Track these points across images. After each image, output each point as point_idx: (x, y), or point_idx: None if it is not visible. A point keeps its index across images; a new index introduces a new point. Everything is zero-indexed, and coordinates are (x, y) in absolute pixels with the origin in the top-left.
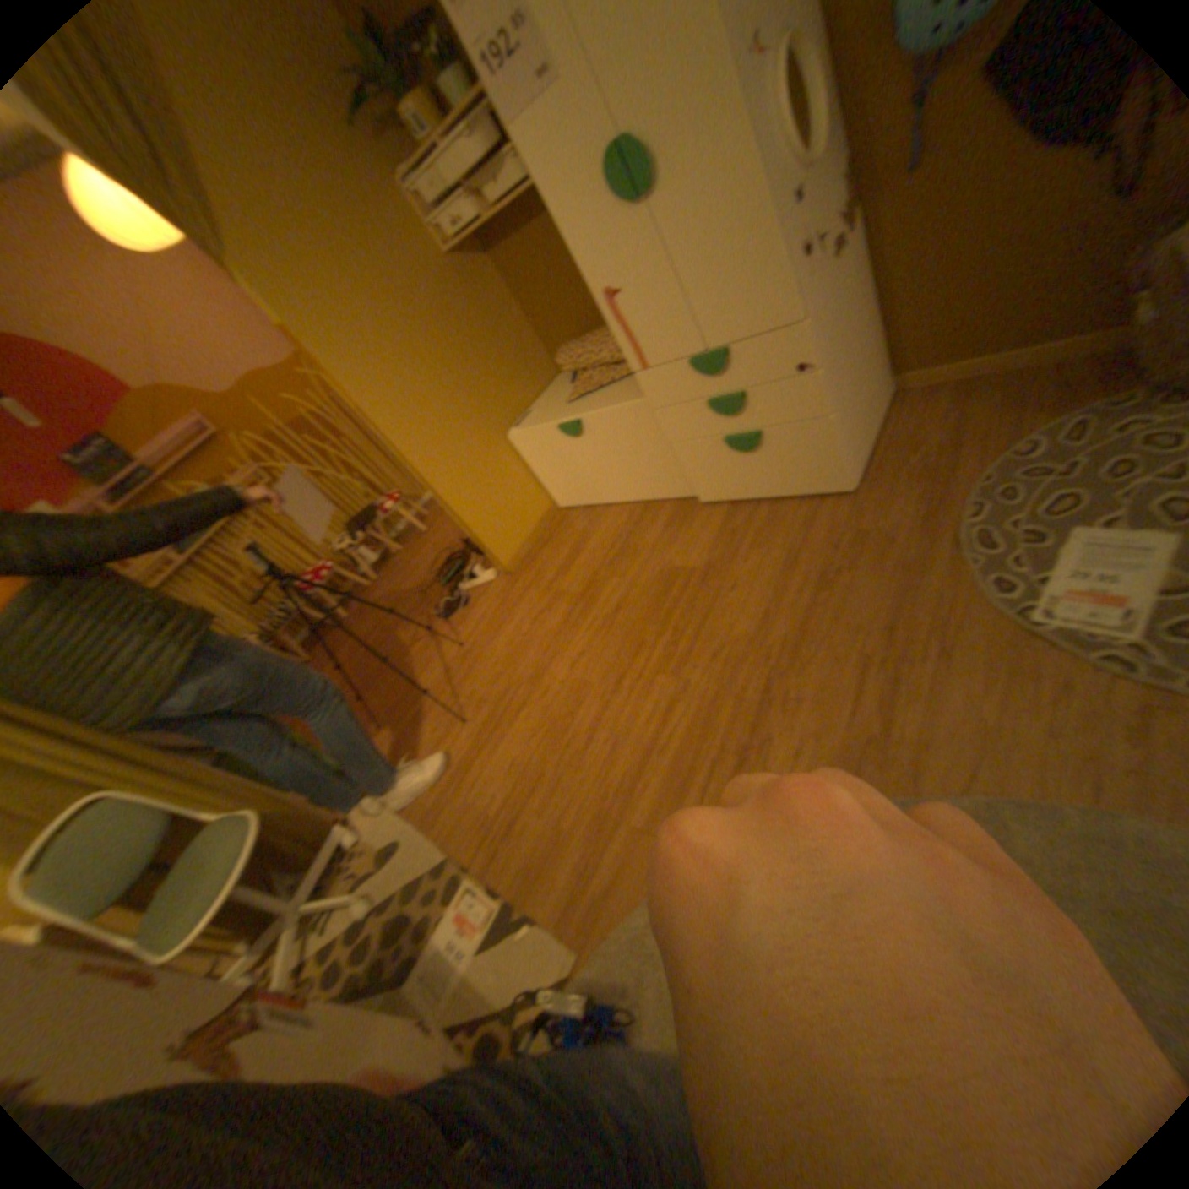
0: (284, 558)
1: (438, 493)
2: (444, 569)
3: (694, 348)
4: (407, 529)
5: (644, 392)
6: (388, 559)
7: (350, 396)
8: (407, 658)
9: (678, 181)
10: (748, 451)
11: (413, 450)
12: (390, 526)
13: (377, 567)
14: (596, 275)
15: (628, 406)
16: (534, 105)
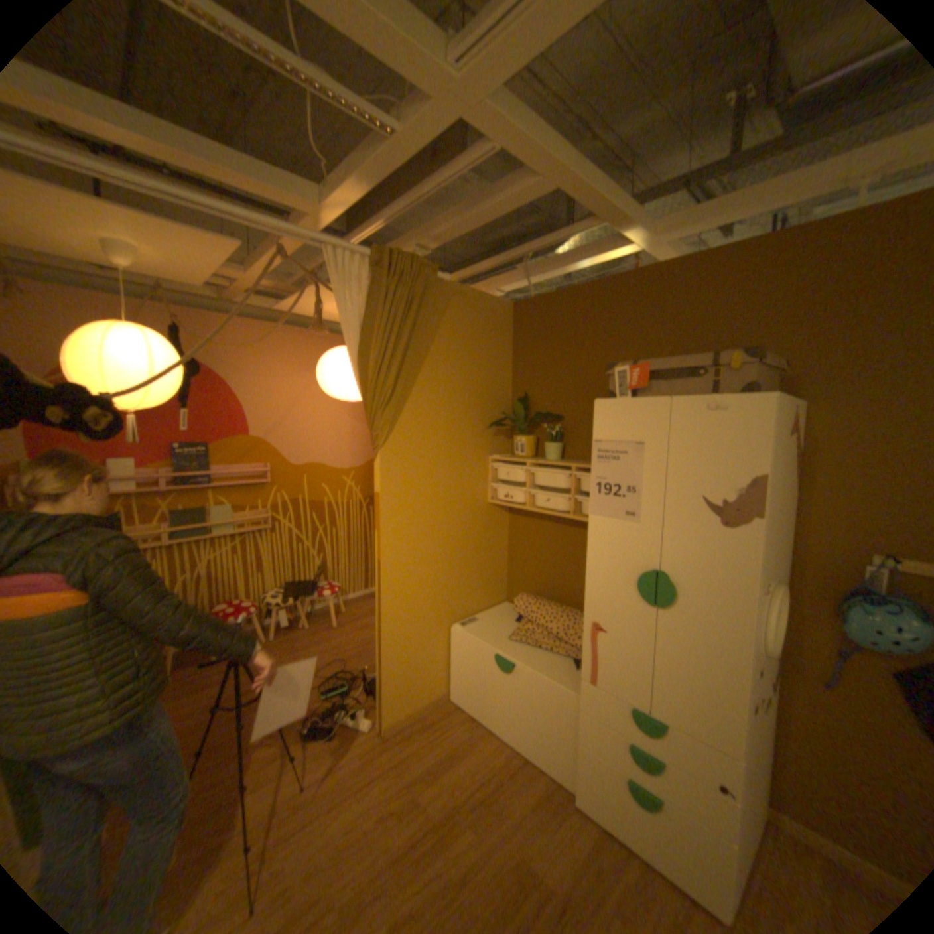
0: (228, 584)
1: (382, 646)
2: (331, 685)
3: (640, 707)
4: (322, 616)
5: (581, 698)
6: (293, 633)
7: (381, 554)
8: (248, 763)
9: (687, 620)
10: (643, 809)
11: (389, 608)
12: (313, 605)
13: (280, 633)
14: (594, 613)
15: (559, 691)
16: (613, 522)
